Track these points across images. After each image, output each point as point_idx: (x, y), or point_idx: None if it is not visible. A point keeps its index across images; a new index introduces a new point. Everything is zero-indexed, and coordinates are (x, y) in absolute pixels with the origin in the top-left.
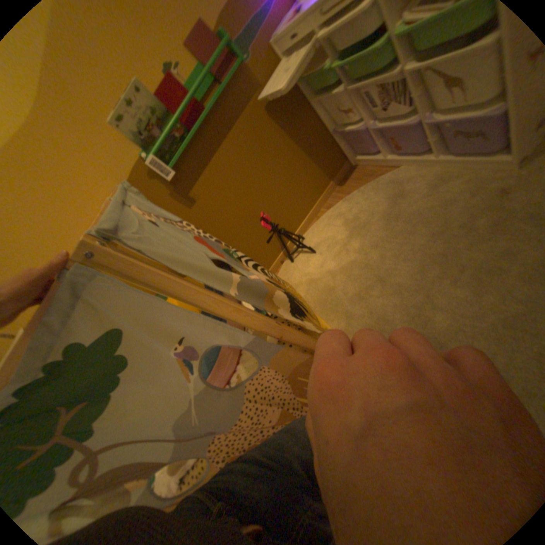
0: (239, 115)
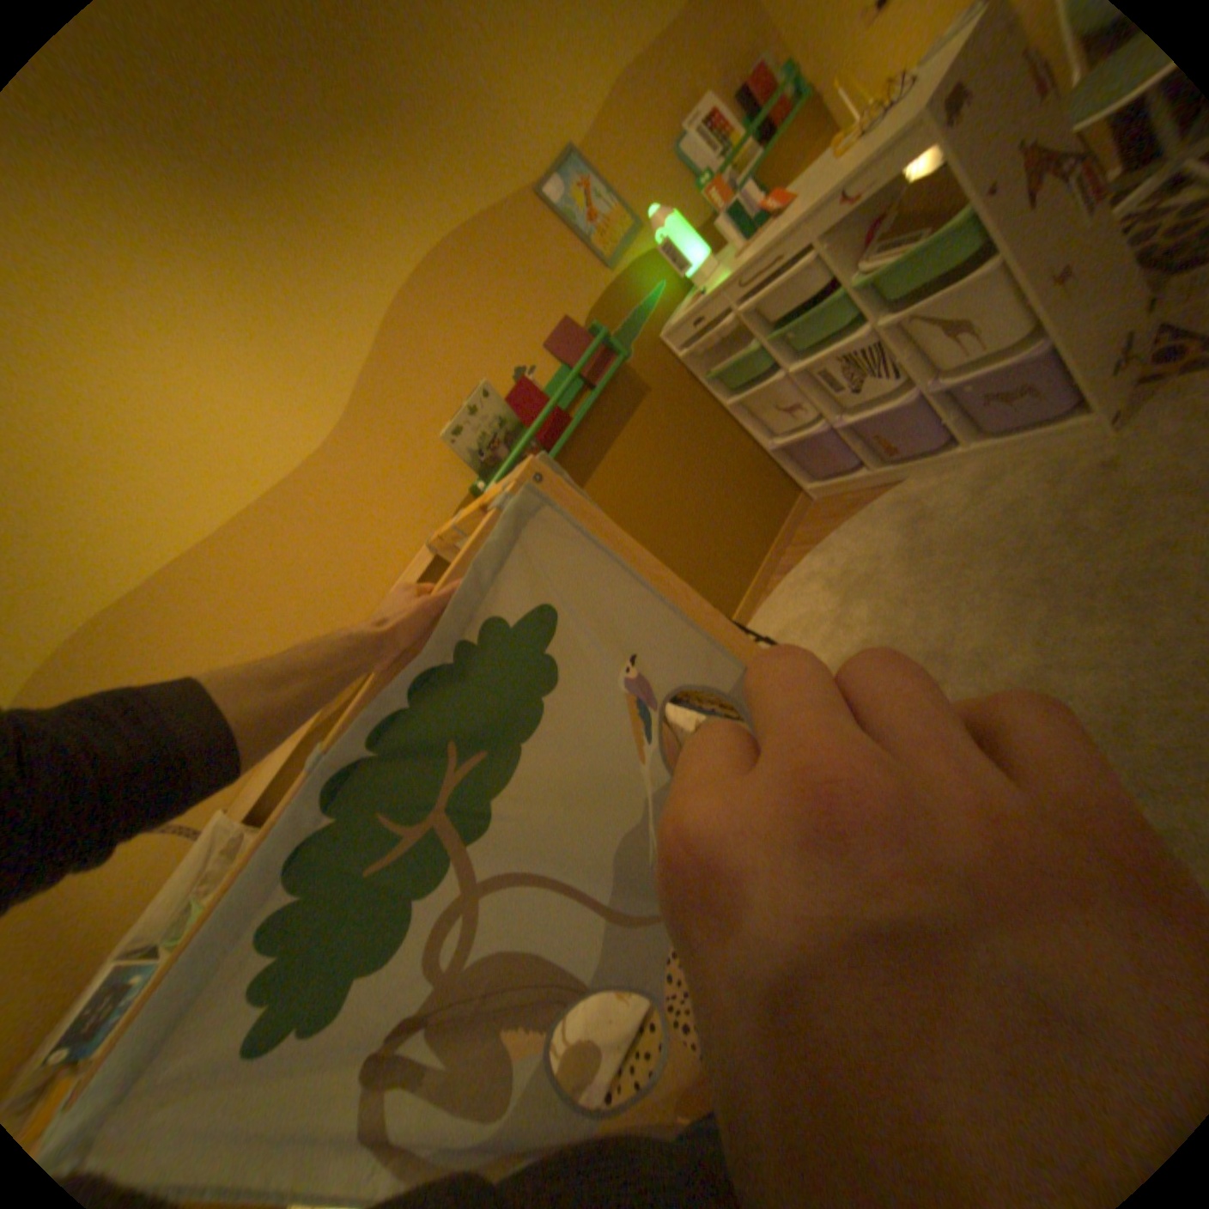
0: (621, 430)
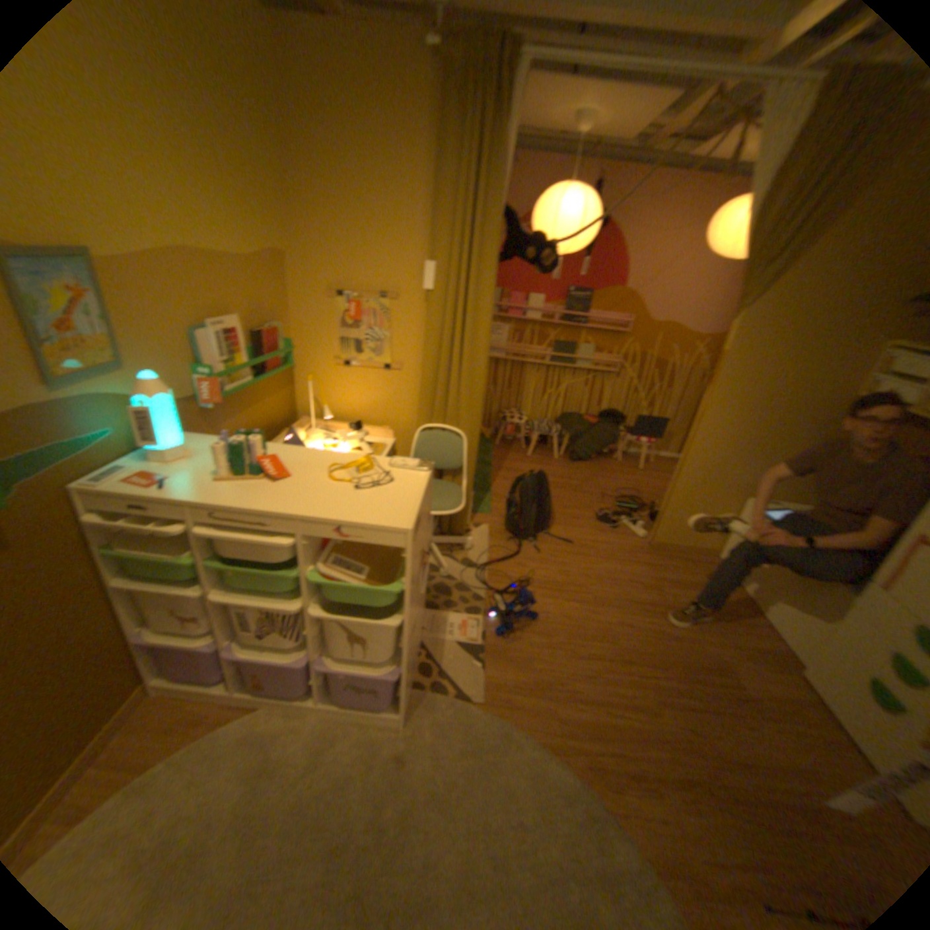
0: None
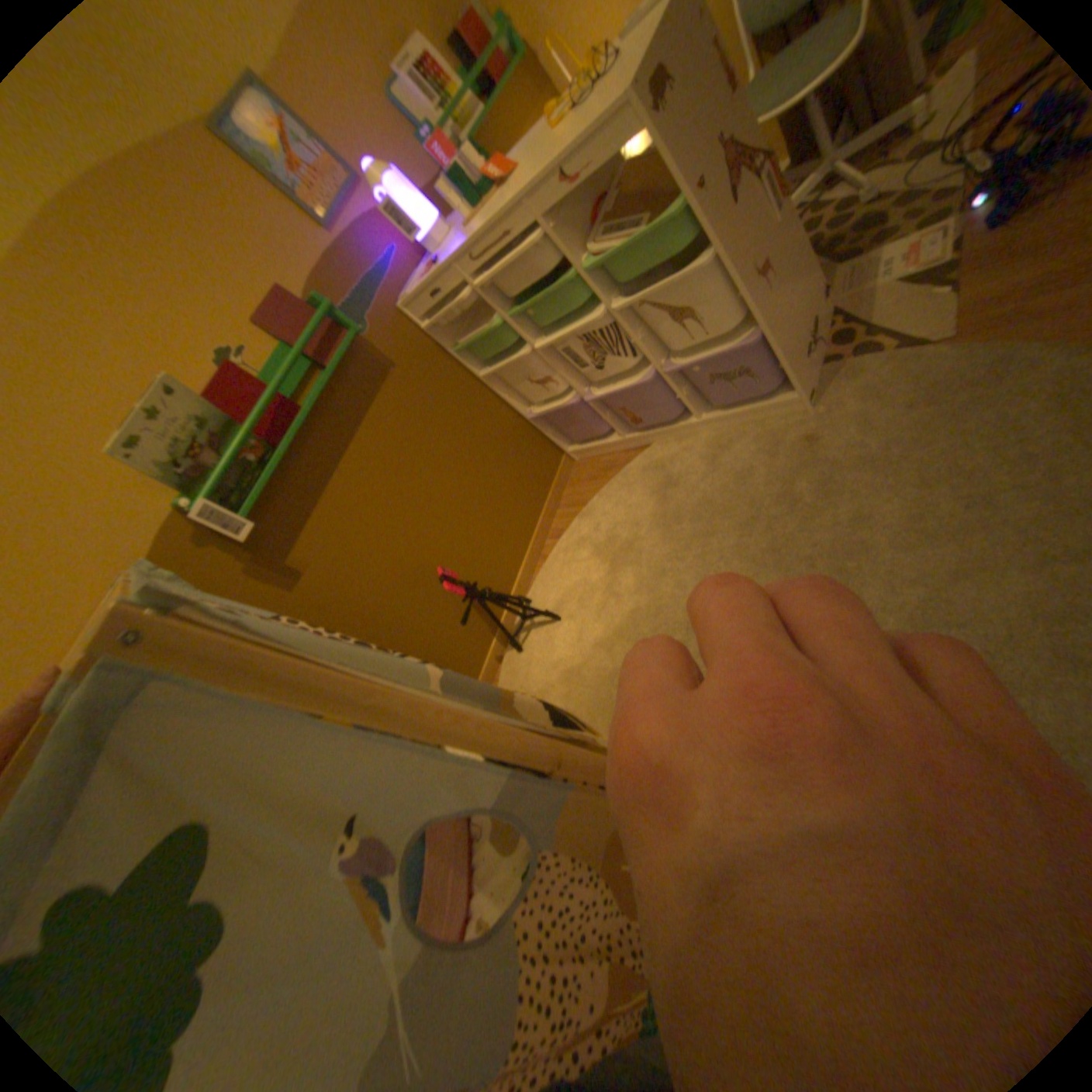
0: (366, 413)
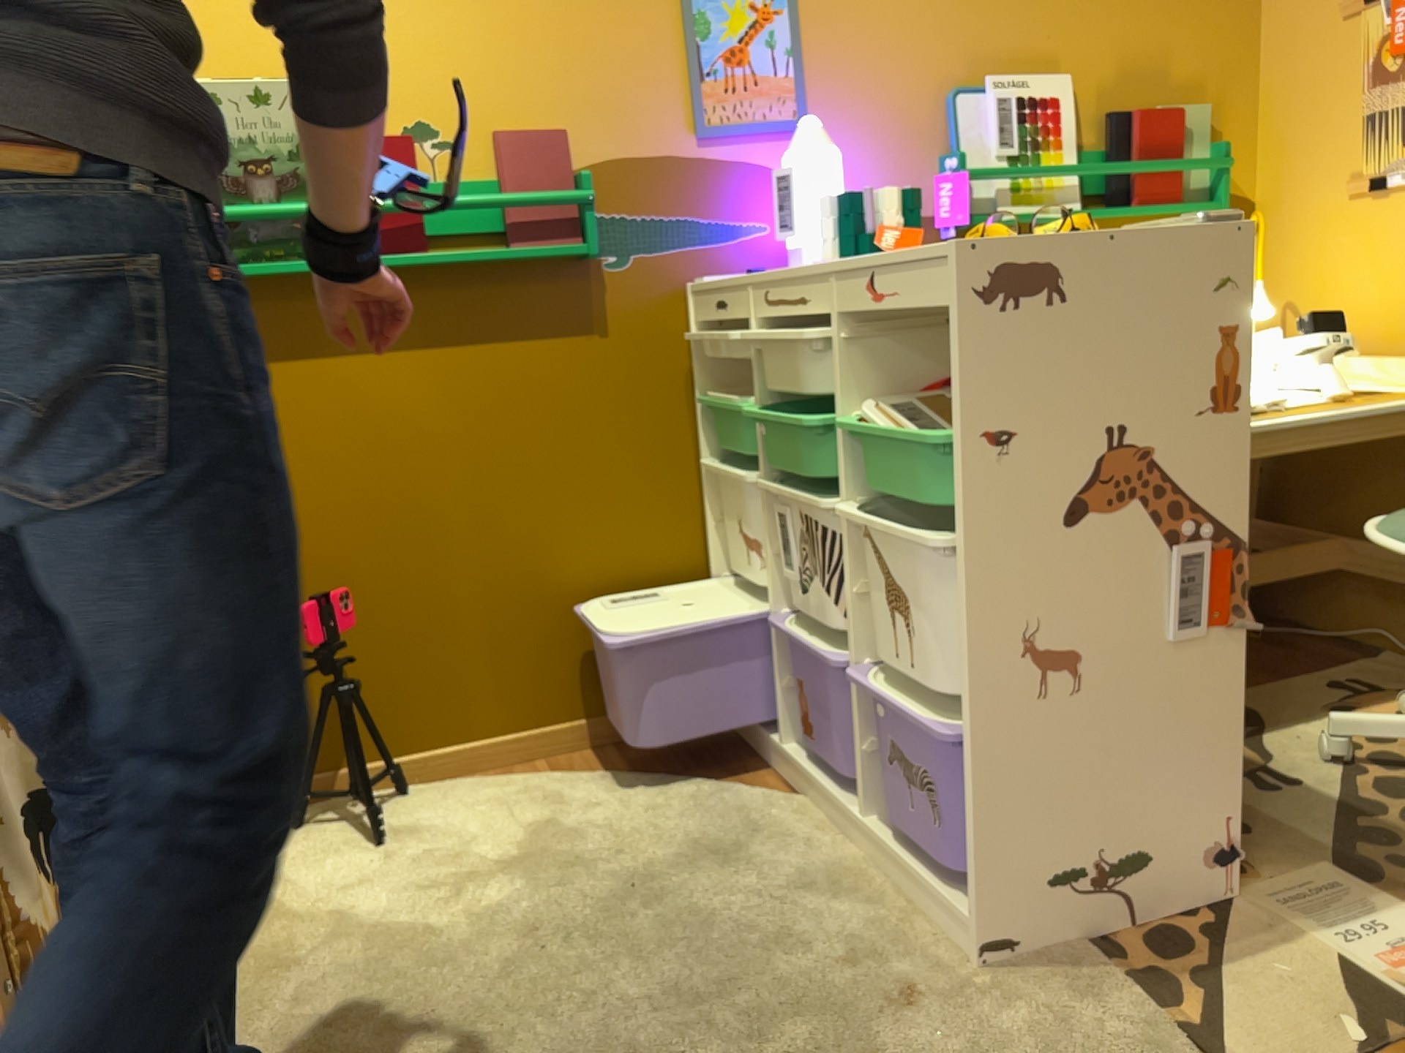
0: (501, 339)
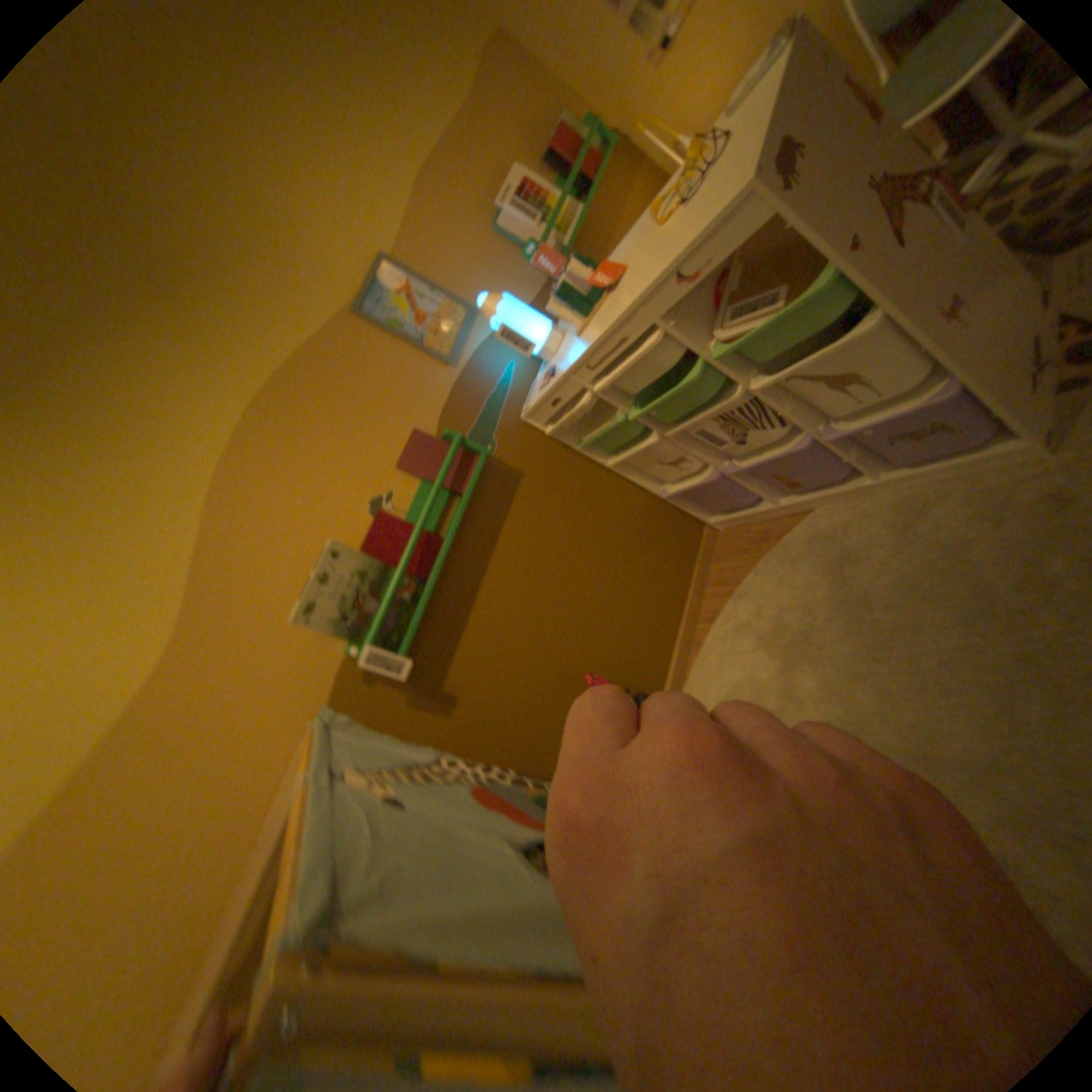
0: (502, 526)
